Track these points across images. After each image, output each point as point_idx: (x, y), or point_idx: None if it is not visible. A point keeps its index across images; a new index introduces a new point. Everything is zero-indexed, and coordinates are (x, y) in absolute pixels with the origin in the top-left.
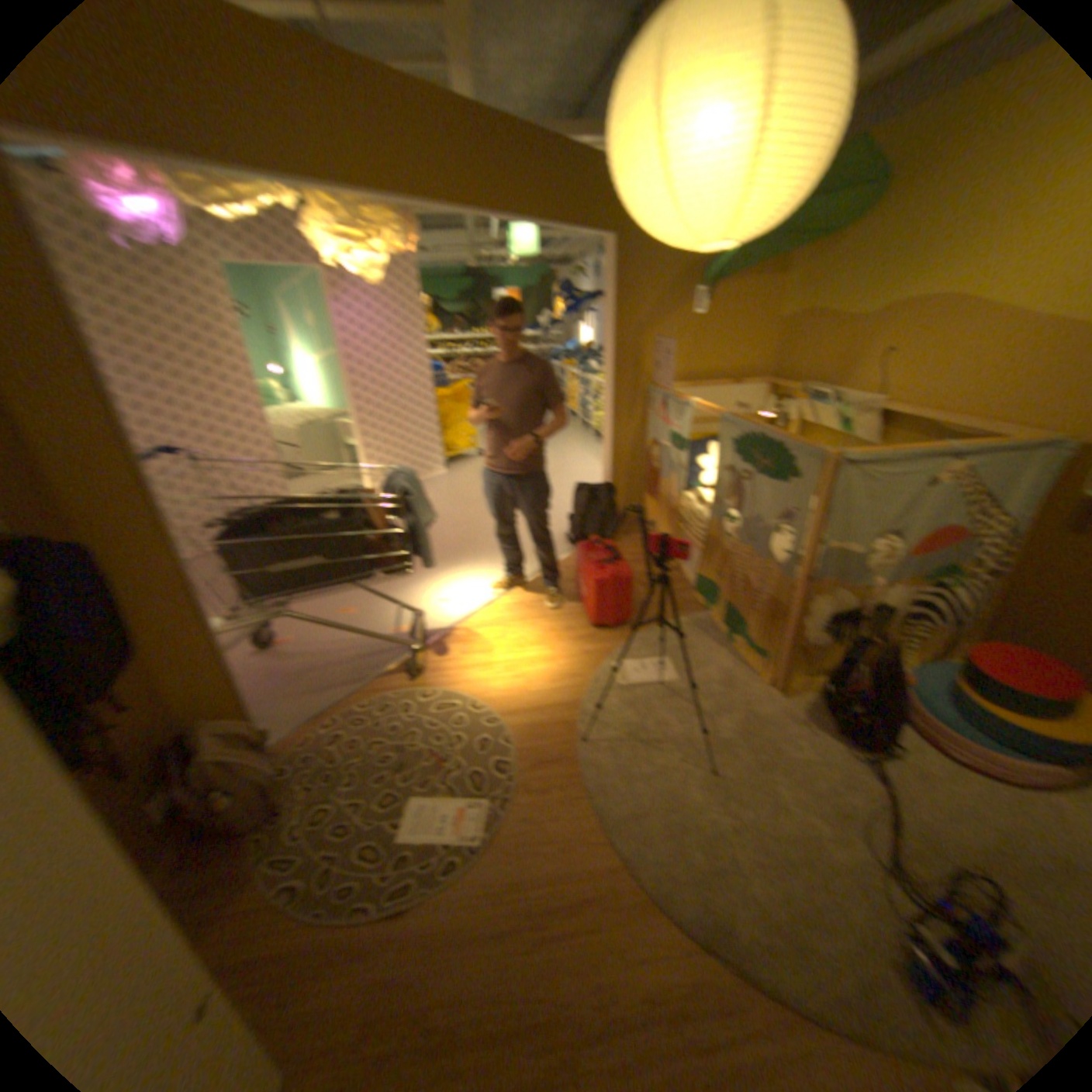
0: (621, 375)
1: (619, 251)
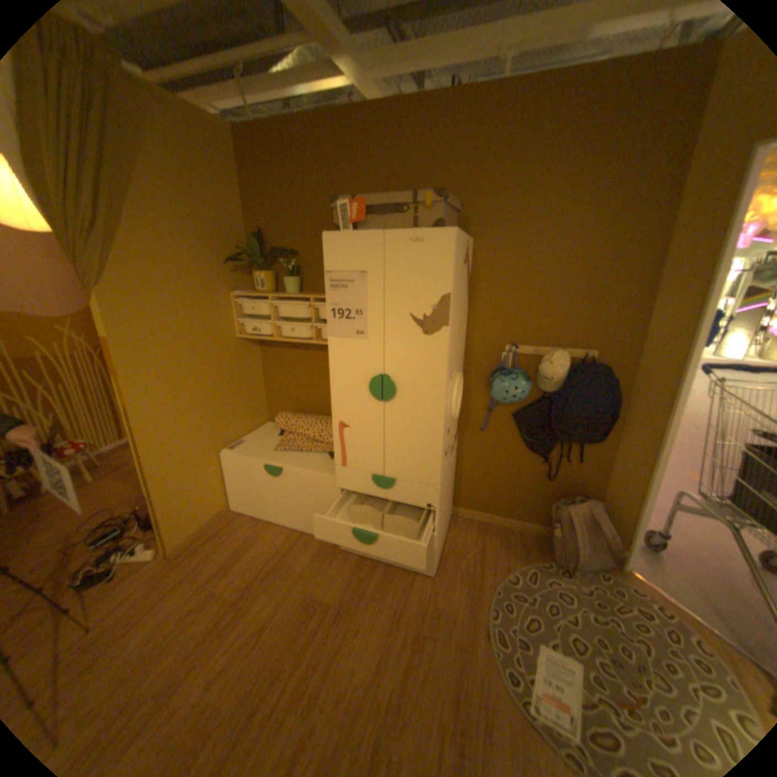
0: None
1: None
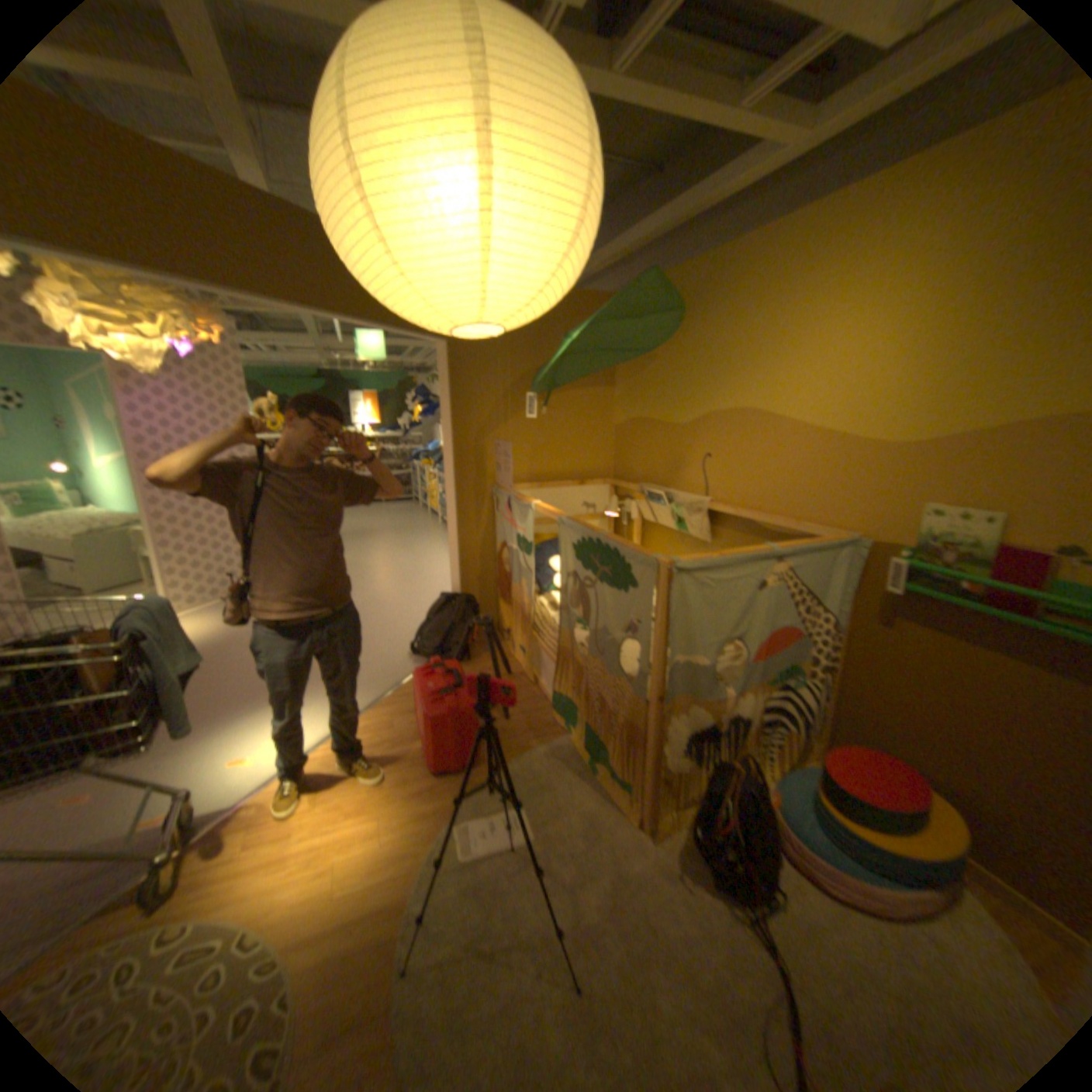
0: (462, 475)
1: (450, 355)
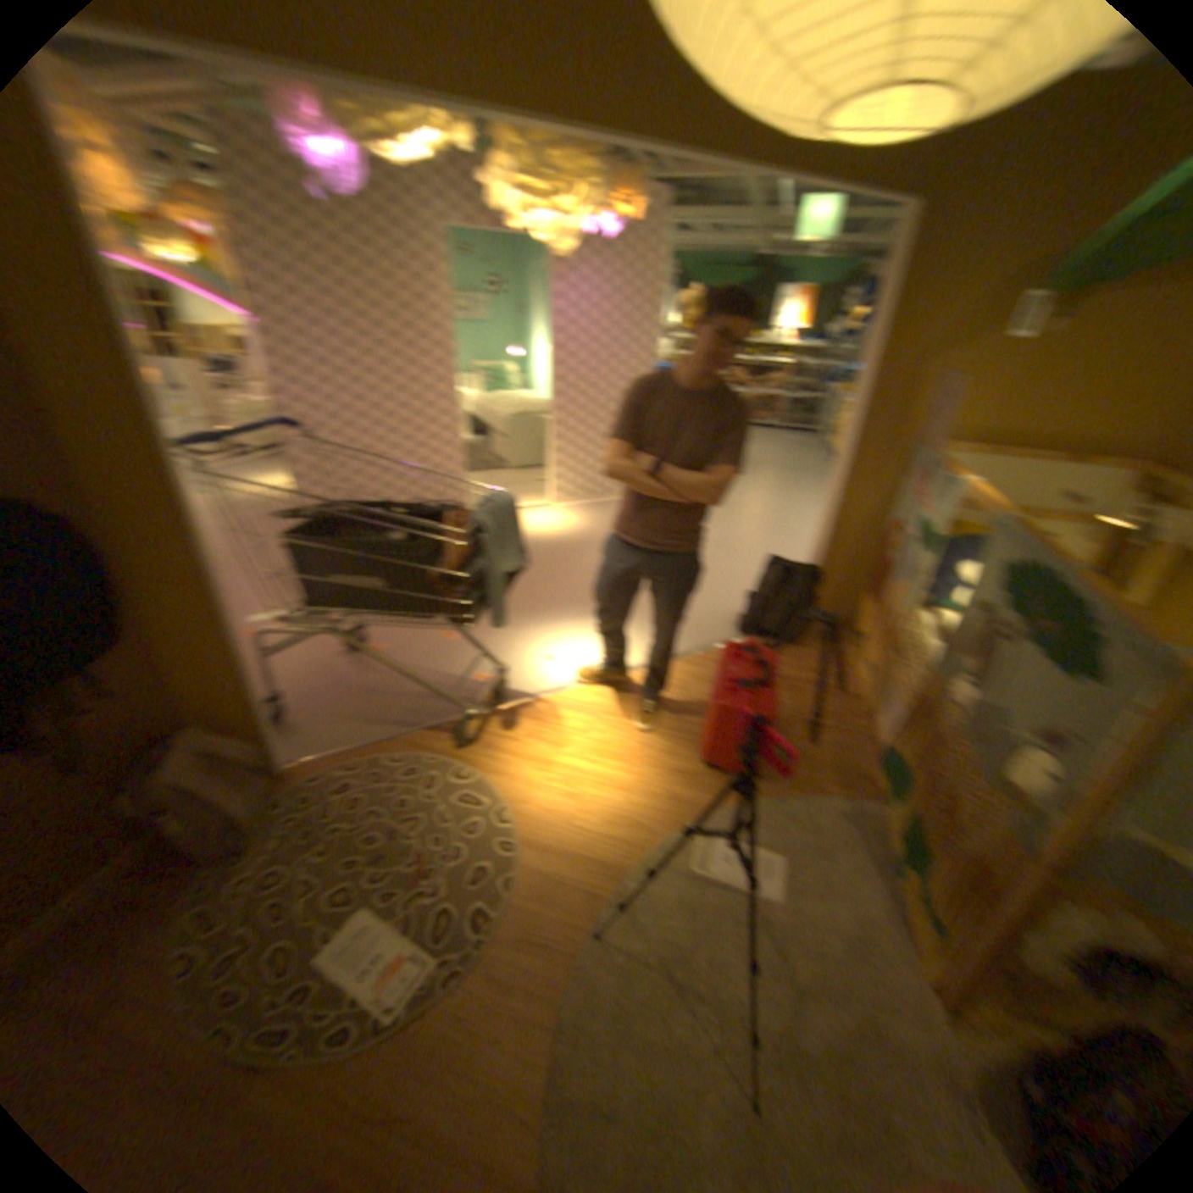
0: (873, 415)
1: (918, 224)
